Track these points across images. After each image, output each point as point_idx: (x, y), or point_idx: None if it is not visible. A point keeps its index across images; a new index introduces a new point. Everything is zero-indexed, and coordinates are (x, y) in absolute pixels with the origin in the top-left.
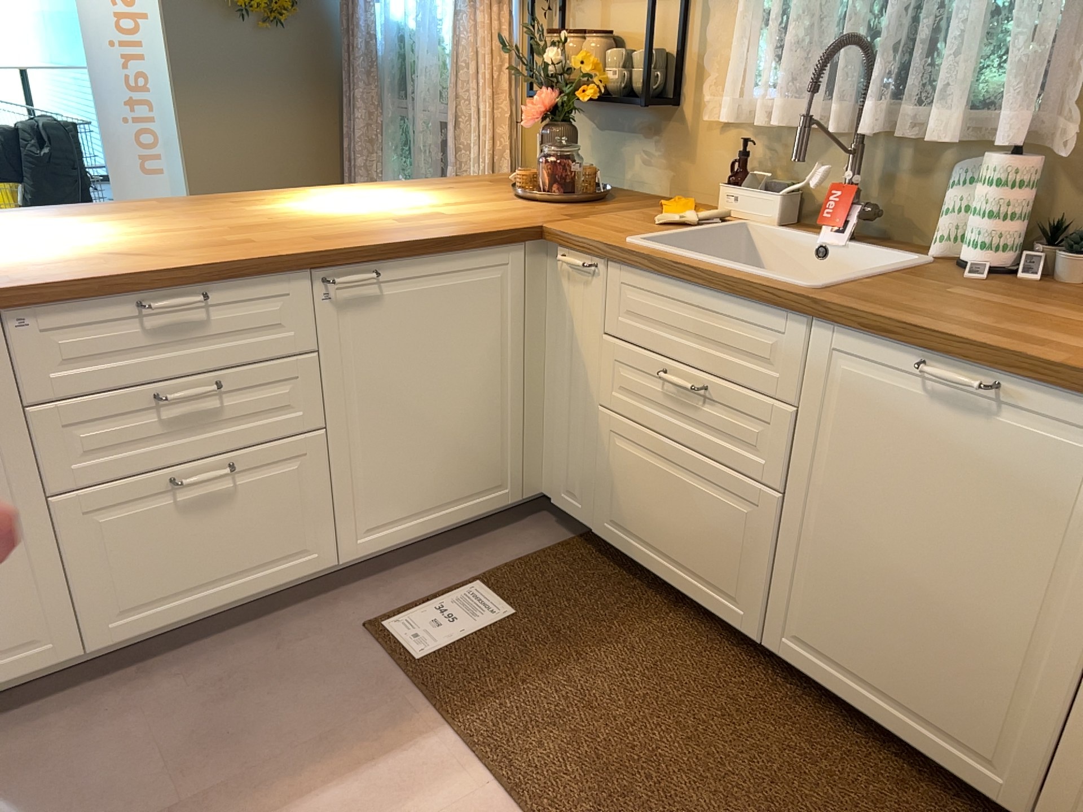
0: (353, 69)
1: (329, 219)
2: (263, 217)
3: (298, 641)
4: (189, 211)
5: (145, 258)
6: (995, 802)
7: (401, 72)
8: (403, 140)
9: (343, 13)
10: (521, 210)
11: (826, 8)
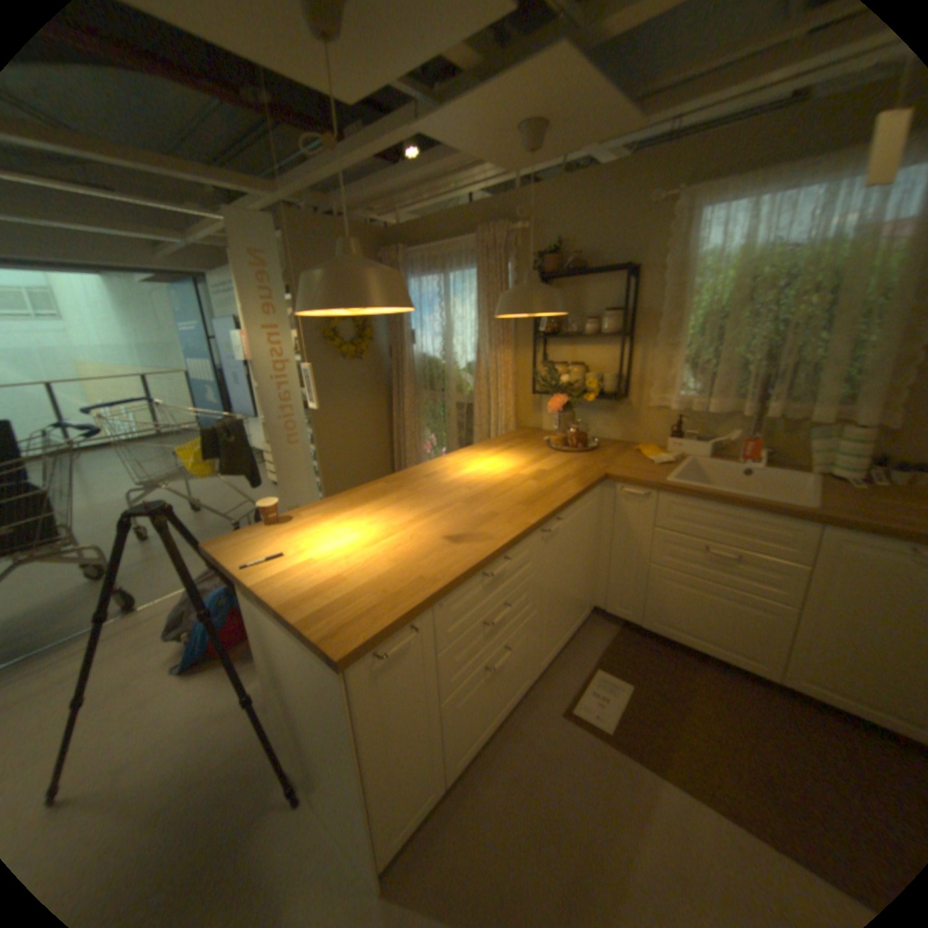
0: (398, 376)
1: (499, 484)
2: (462, 487)
3: (538, 739)
4: (415, 489)
5: (466, 540)
6: None
7: (429, 377)
8: (431, 411)
9: (387, 347)
10: (574, 460)
11: (741, 356)
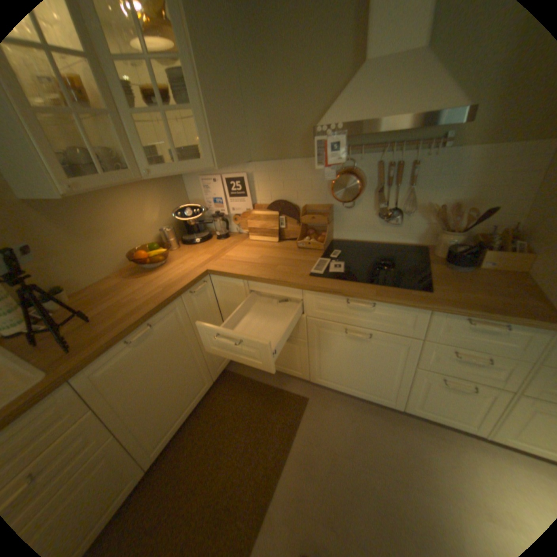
0: None
1: None
2: None
3: None
4: None
5: None
6: (208, 389)
7: None
8: None
9: None
10: None
11: None
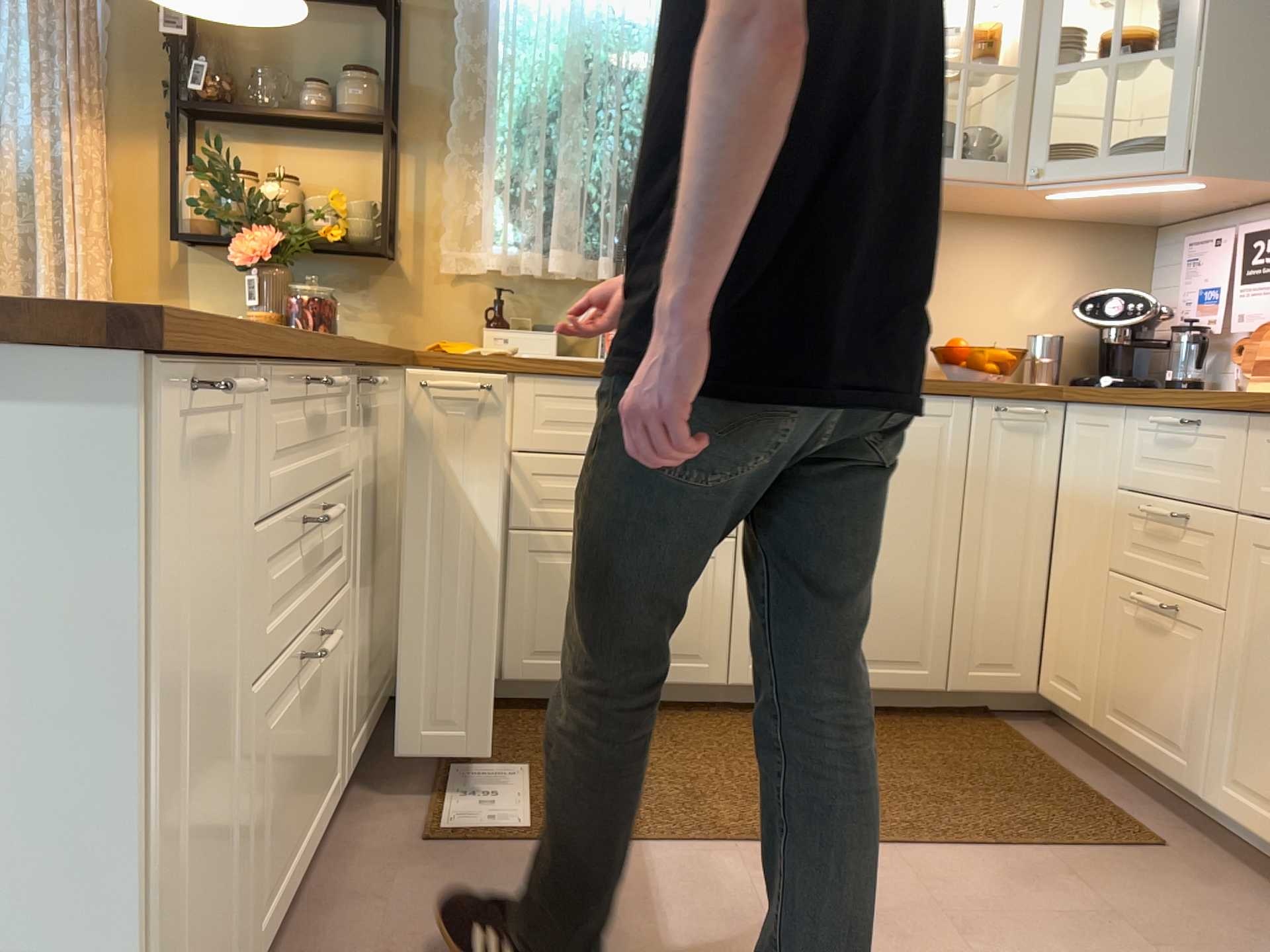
0: None
1: None
2: None
3: (383, 890)
4: None
5: None
6: (926, 690)
7: None
8: None
9: None
10: None
11: (586, 180)
